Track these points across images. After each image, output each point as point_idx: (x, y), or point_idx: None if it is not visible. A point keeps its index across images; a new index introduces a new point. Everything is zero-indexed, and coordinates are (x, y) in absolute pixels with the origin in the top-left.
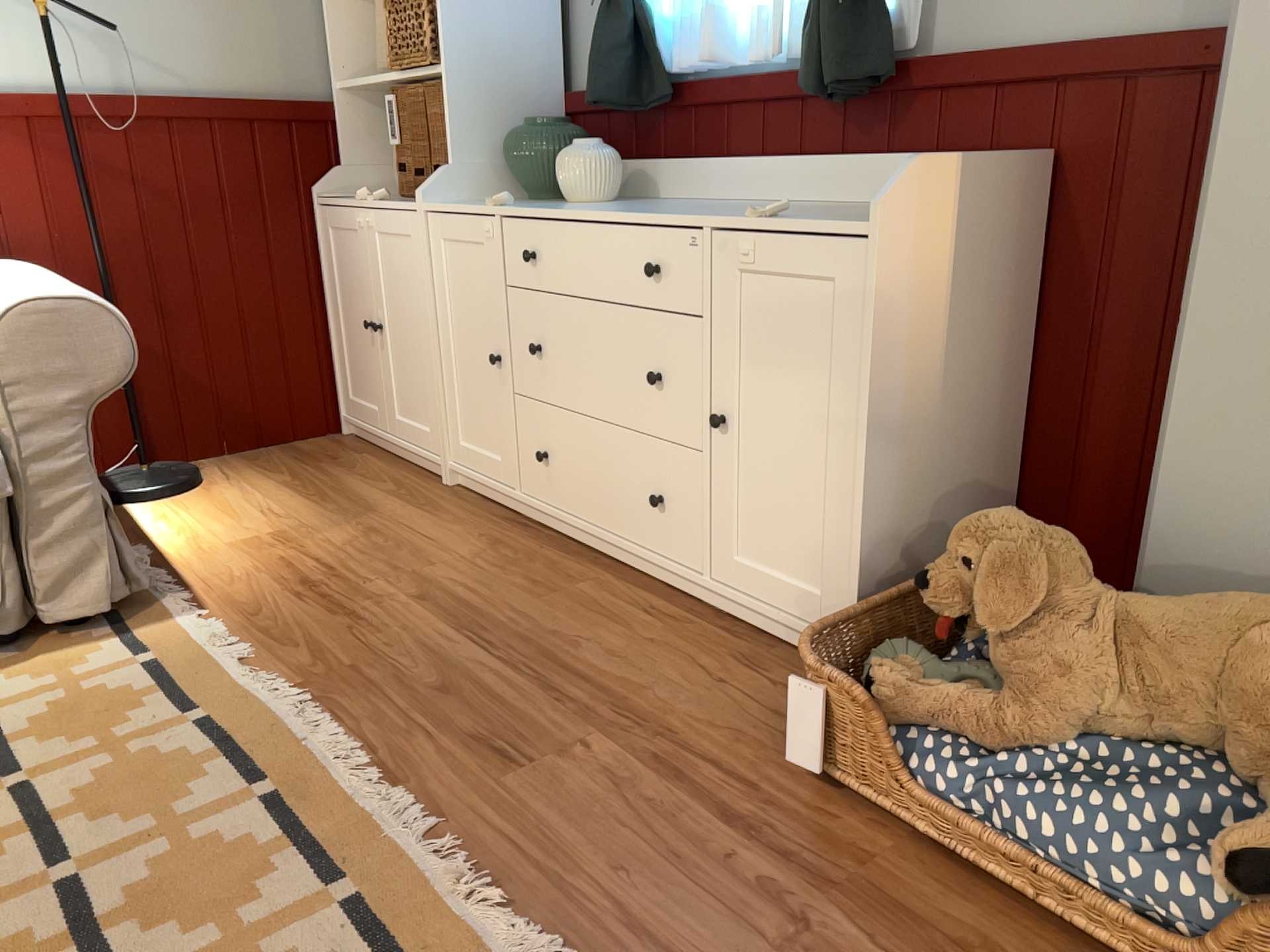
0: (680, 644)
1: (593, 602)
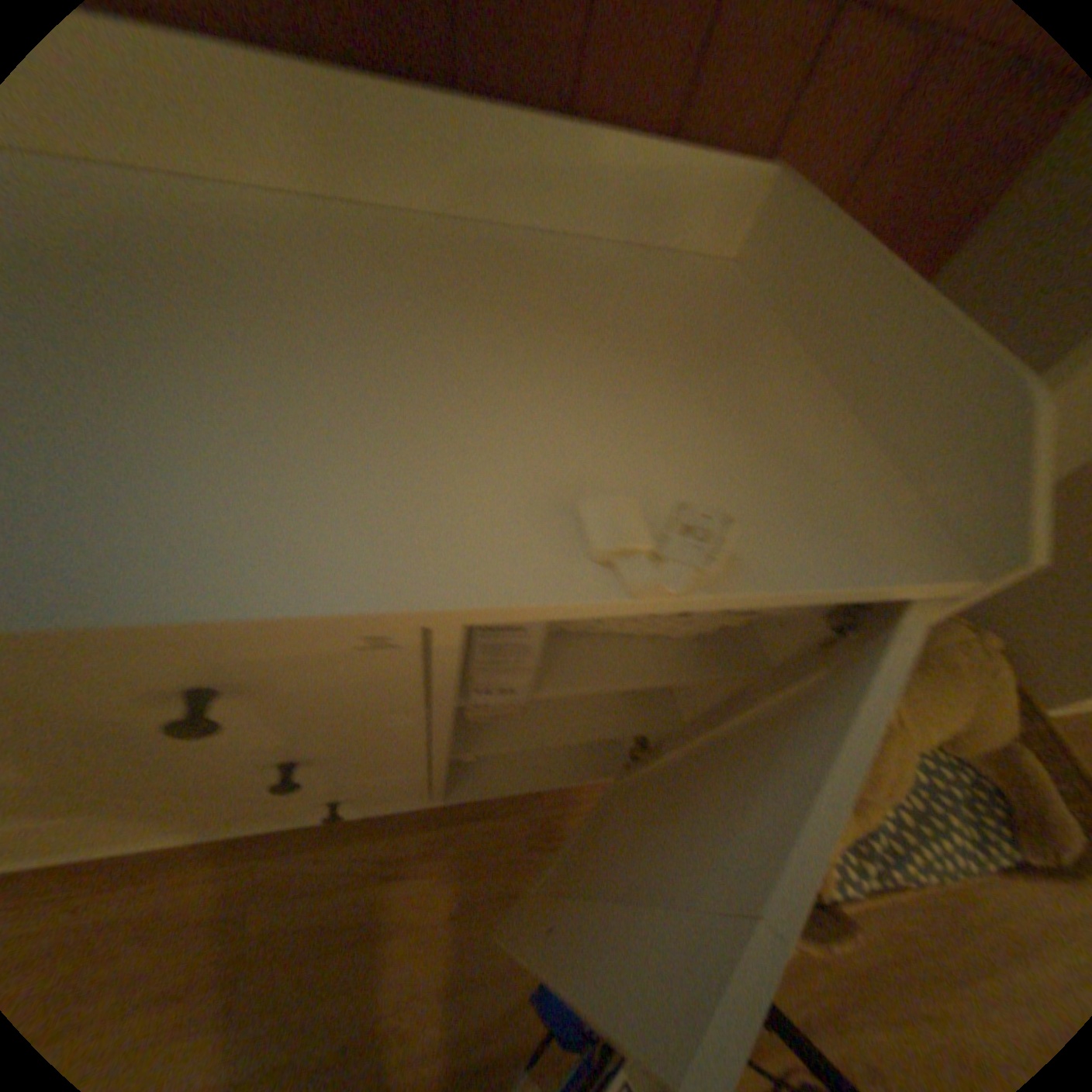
0: (477, 885)
1: (308, 928)
